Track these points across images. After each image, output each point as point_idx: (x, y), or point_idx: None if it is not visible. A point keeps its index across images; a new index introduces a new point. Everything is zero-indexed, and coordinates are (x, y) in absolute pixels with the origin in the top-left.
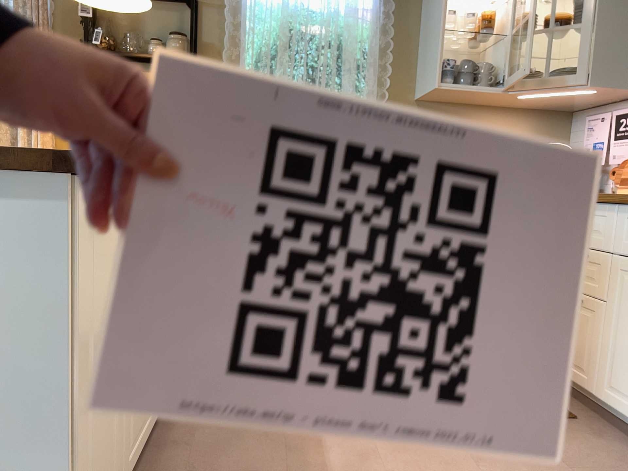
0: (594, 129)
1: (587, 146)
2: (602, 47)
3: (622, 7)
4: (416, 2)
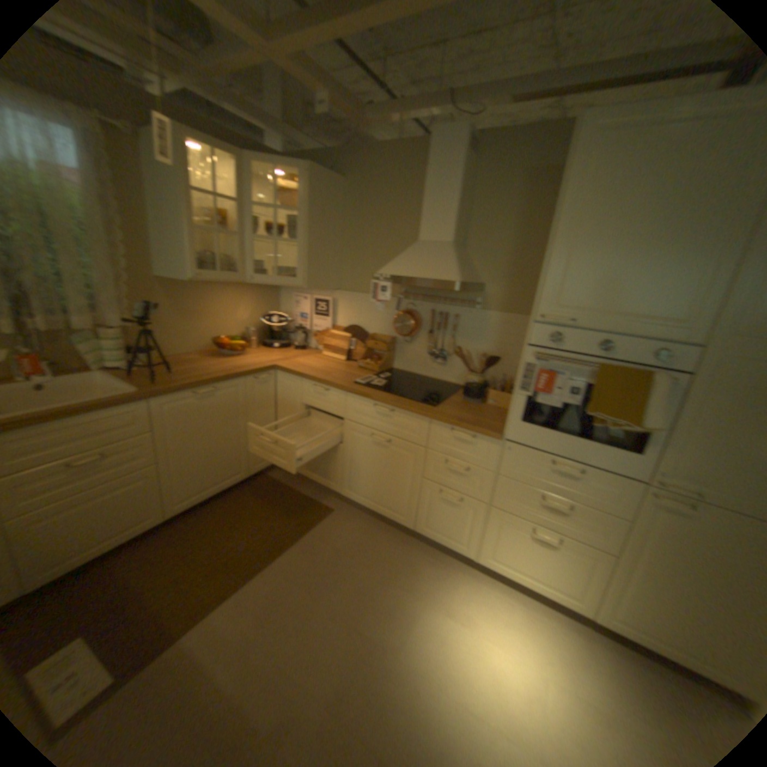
0: (297, 303)
1: (293, 314)
2: (308, 261)
3: (317, 233)
4: (129, 171)
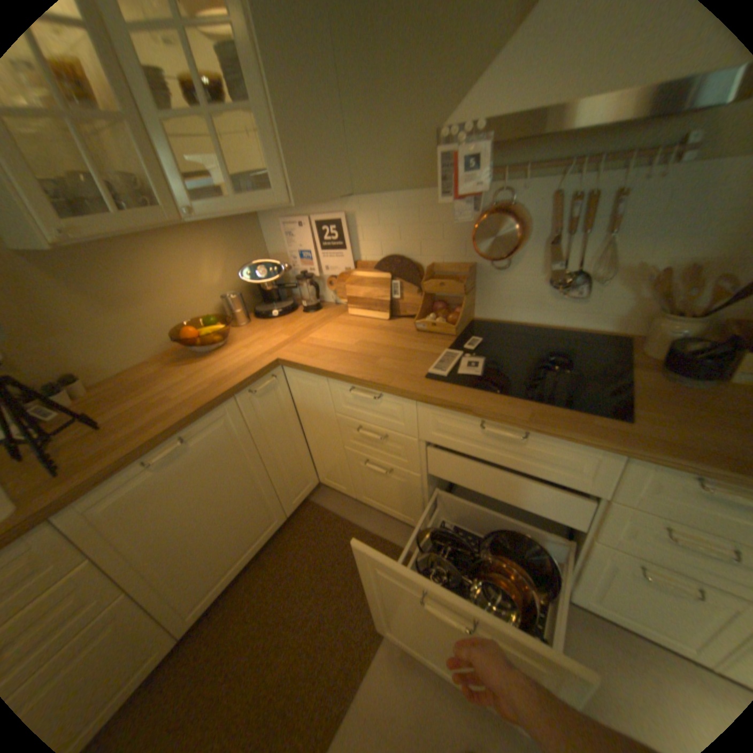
0: (292, 234)
1: (290, 253)
2: (288, 144)
3: (290, 72)
4: None
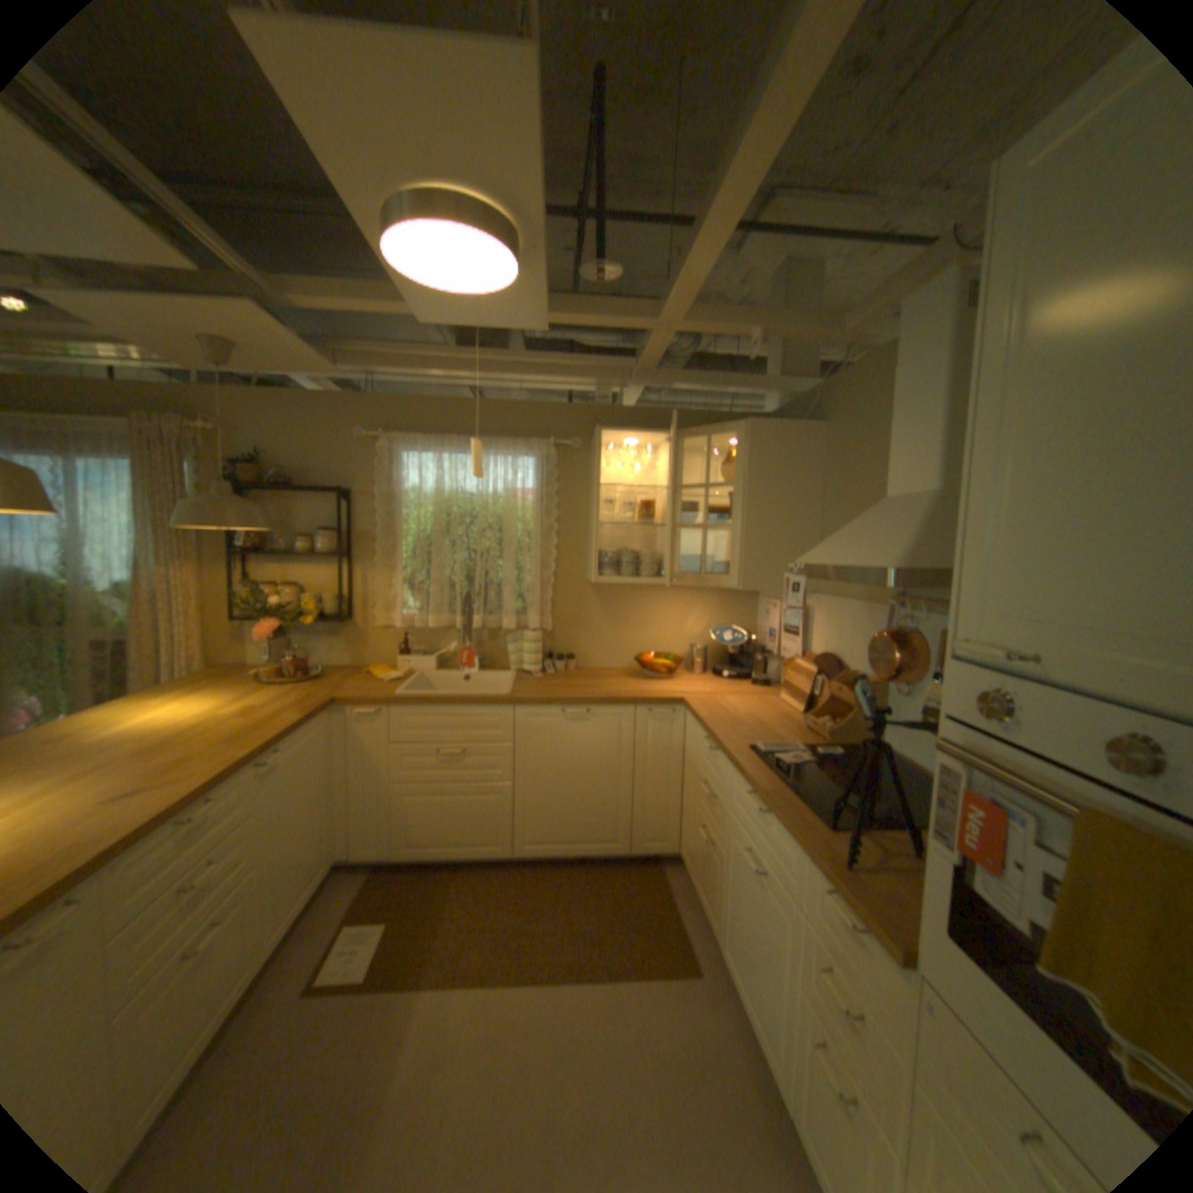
0: (769, 614)
1: (765, 630)
2: (751, 551)
3: (771, 509)
4: (583, 479)
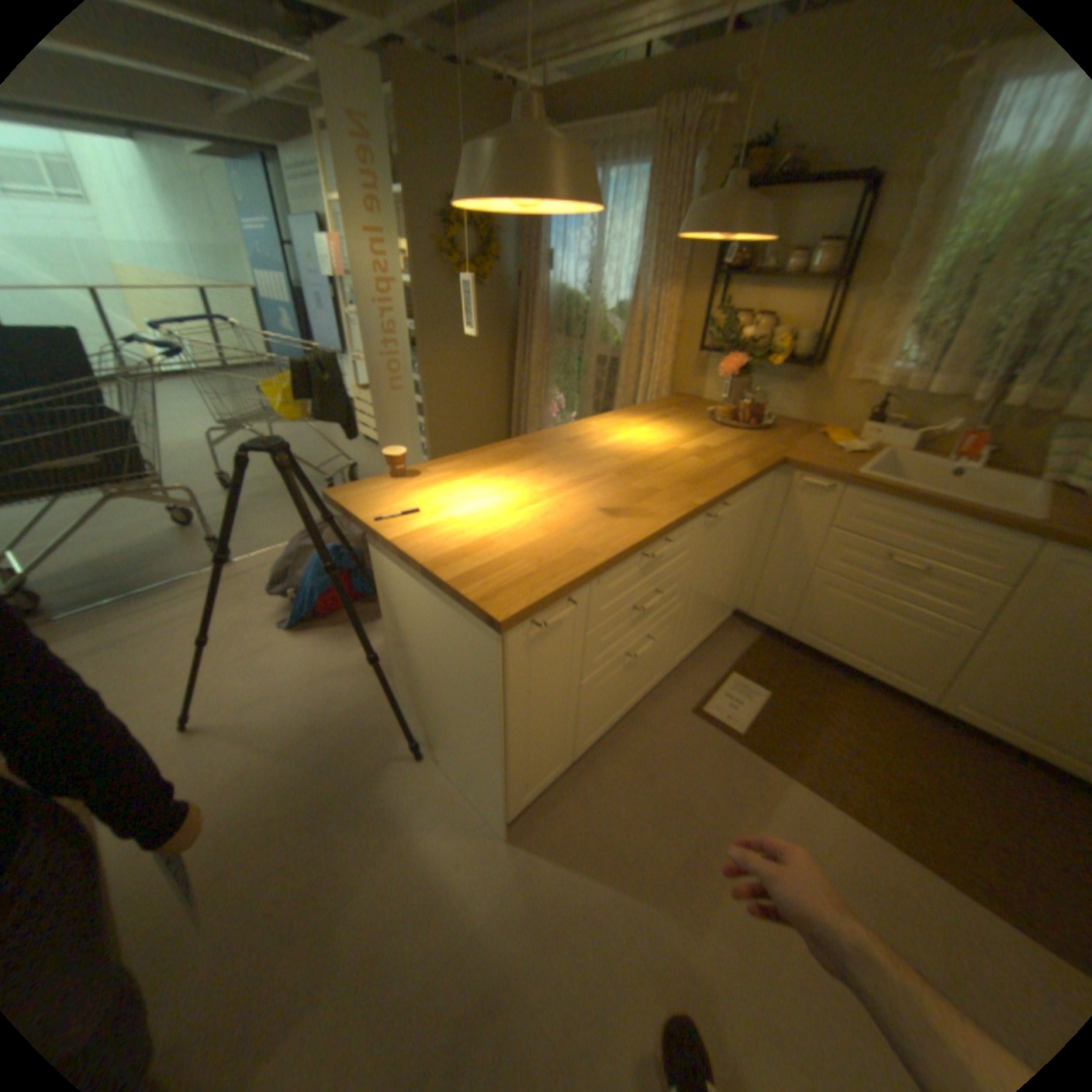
0: None
1: None
2: None
3: None
4: None
